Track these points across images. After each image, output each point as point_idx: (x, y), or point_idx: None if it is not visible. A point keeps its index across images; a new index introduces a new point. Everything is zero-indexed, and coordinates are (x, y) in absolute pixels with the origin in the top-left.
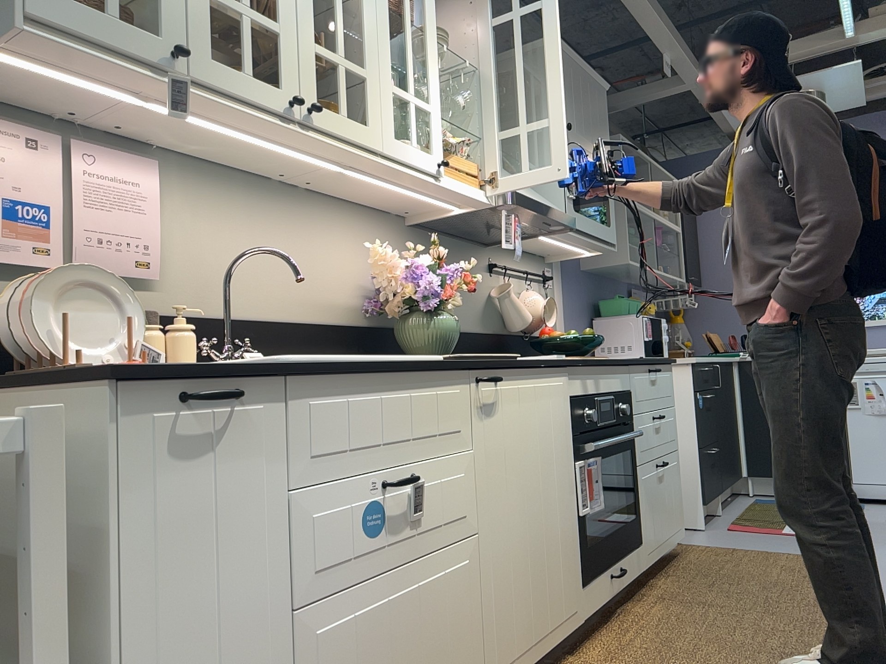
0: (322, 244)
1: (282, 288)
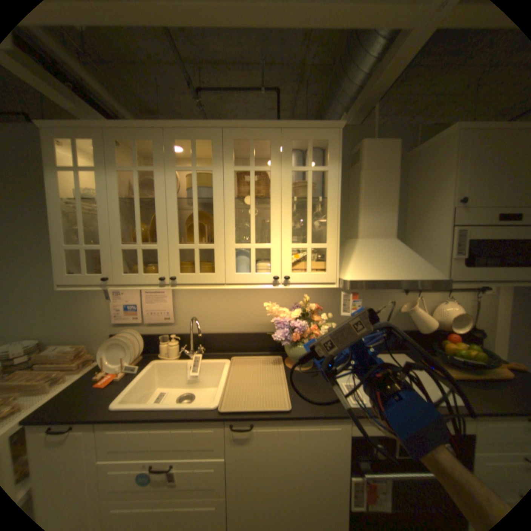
0: (256, 297)
1: (232, 319)
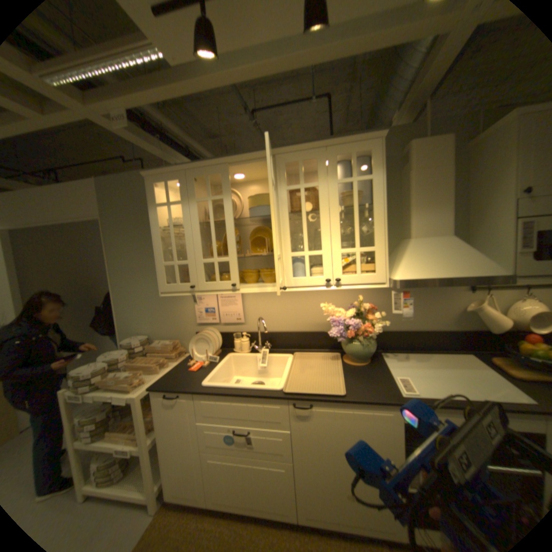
0: (313, 300)
1: (293, 320)
